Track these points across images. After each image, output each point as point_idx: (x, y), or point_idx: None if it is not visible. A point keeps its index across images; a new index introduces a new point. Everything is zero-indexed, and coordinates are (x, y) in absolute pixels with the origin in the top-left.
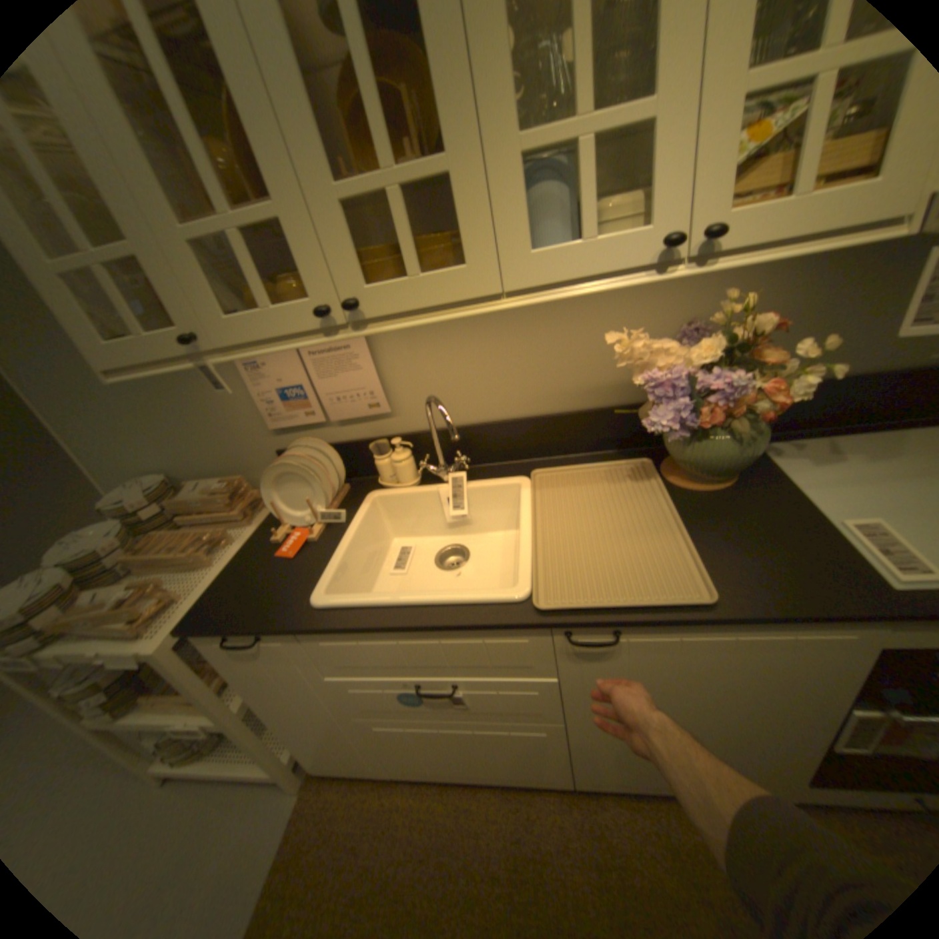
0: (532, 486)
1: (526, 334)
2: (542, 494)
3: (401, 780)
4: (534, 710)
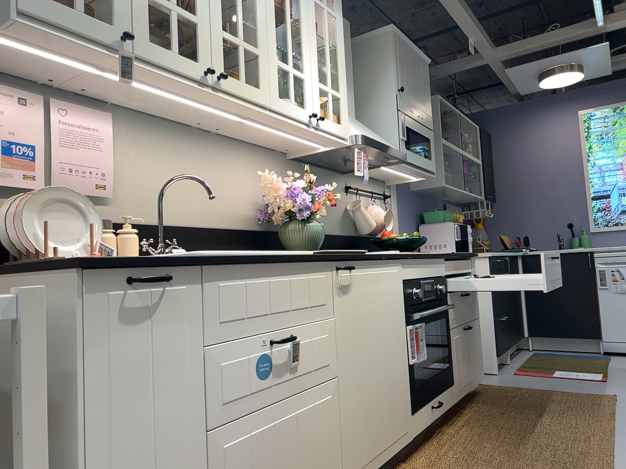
0: None
1: (205, 169)
2: None
3: None
4: (325, 358)
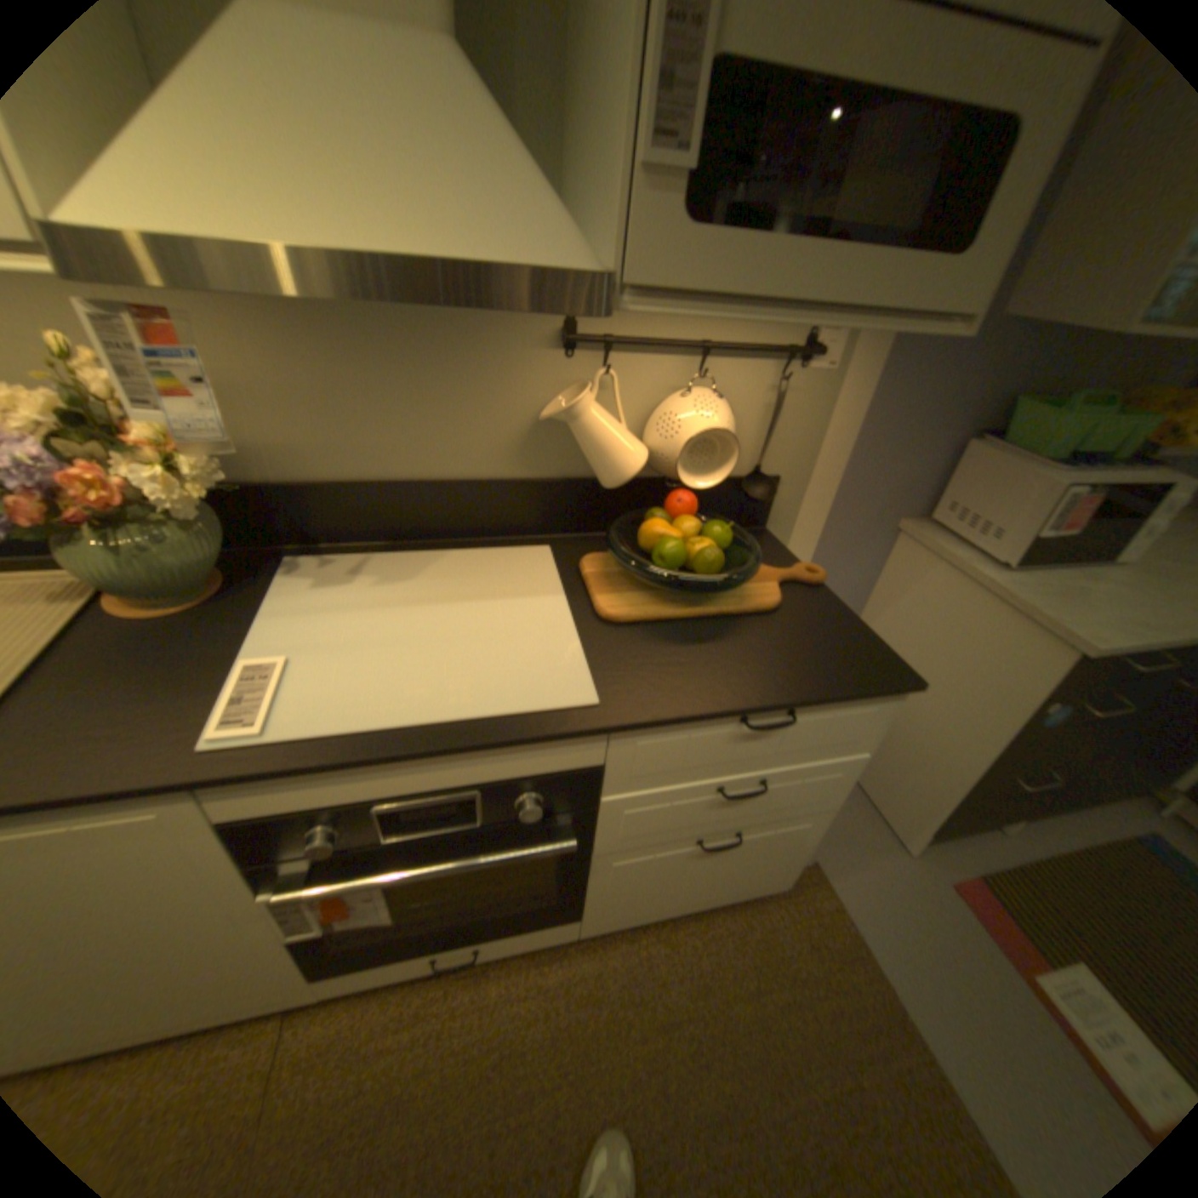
0: None
1: None
2: None
3: None
4: None
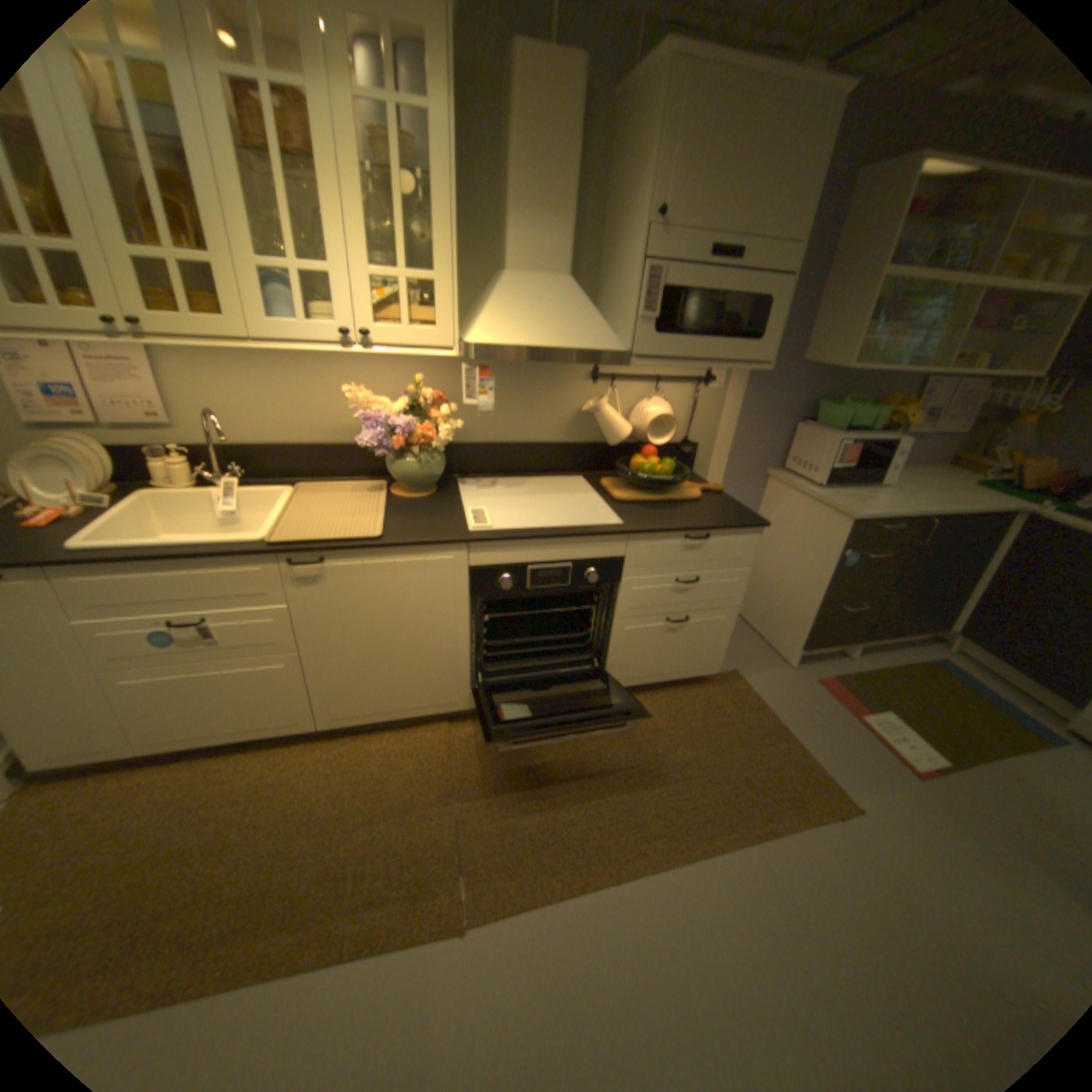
0: (296, 492)
1: (295, 380)
2: (301, 496)
3: (149, 754)
4: (273, 637)
